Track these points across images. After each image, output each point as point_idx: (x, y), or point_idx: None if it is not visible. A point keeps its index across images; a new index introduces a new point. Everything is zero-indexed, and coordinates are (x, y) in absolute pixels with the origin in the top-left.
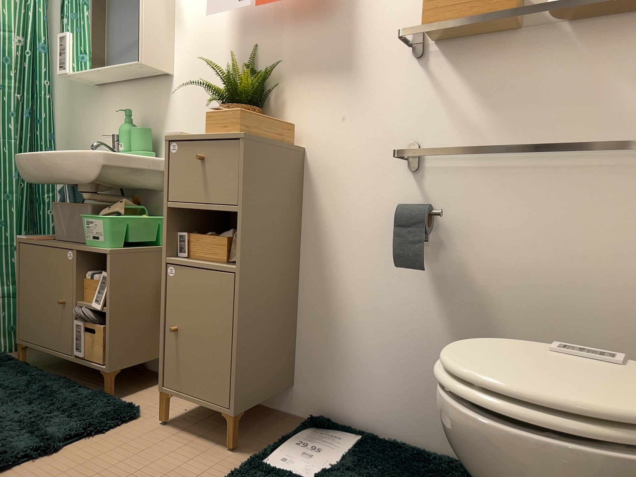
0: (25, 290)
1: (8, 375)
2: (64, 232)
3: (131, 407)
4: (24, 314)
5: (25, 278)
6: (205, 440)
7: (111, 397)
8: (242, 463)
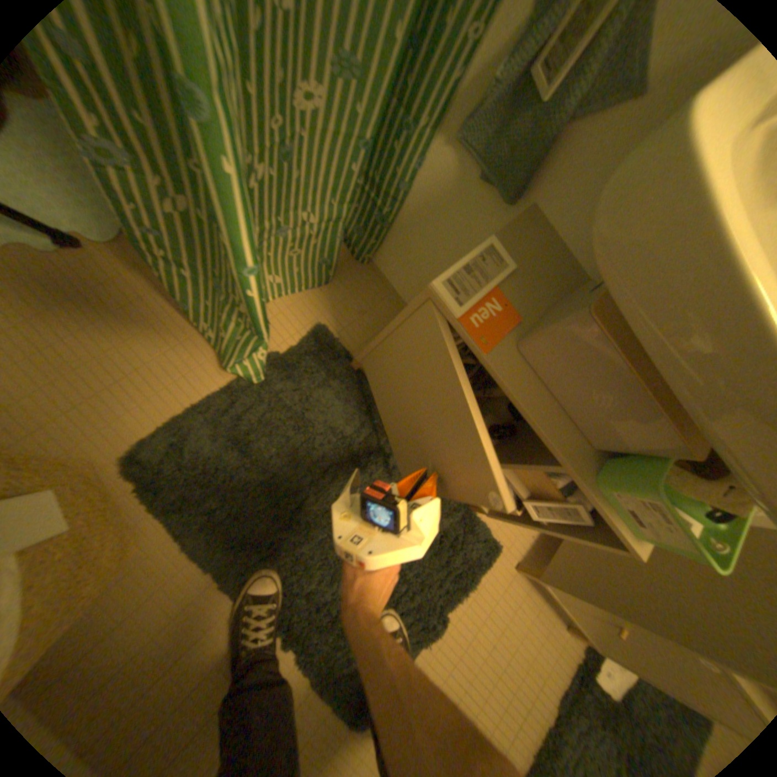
0: (402, 352)
1: (355, 423)
2: (556, 369)
3: (500, 552)
4: (386, 364)
5: (412, 345)
6: (554, 611)
7: (479, 524)
8: (579, 657)
